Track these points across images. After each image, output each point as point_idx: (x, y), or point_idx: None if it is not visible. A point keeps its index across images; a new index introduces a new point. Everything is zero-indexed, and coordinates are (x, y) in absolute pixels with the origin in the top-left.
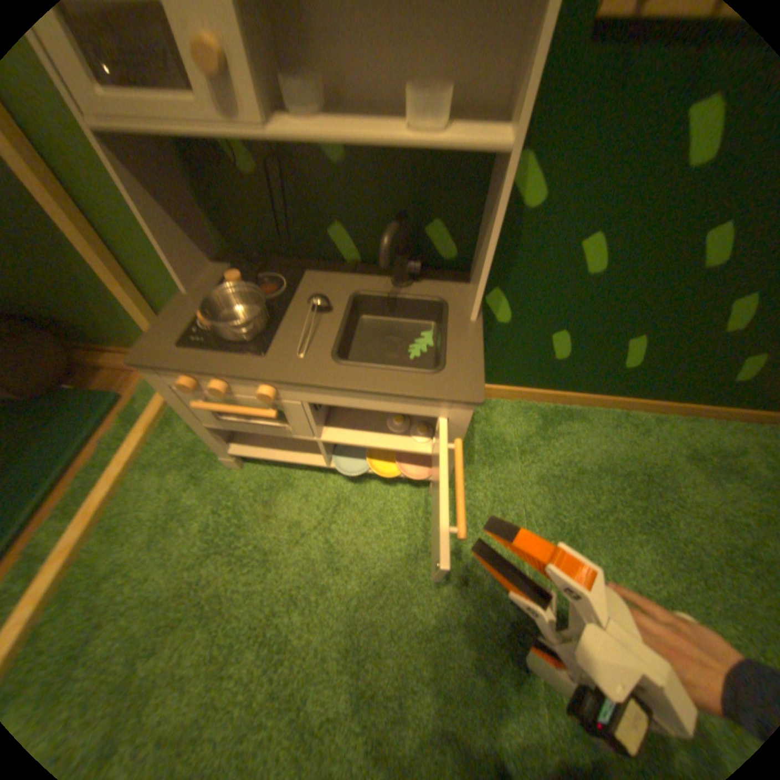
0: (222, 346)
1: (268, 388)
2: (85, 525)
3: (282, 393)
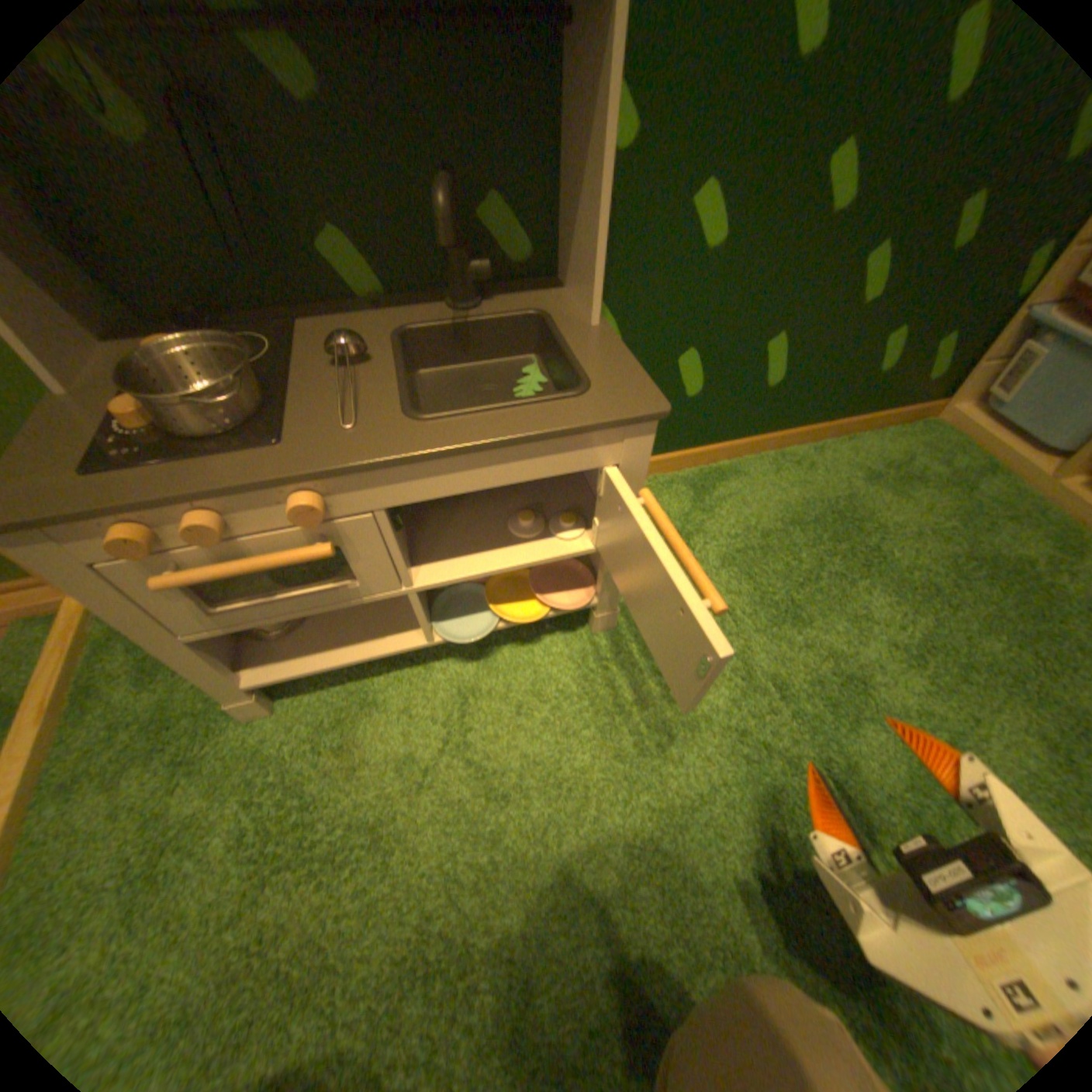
0: (183, 443)
1: (305, 492)
2: None
3: (335, 493)
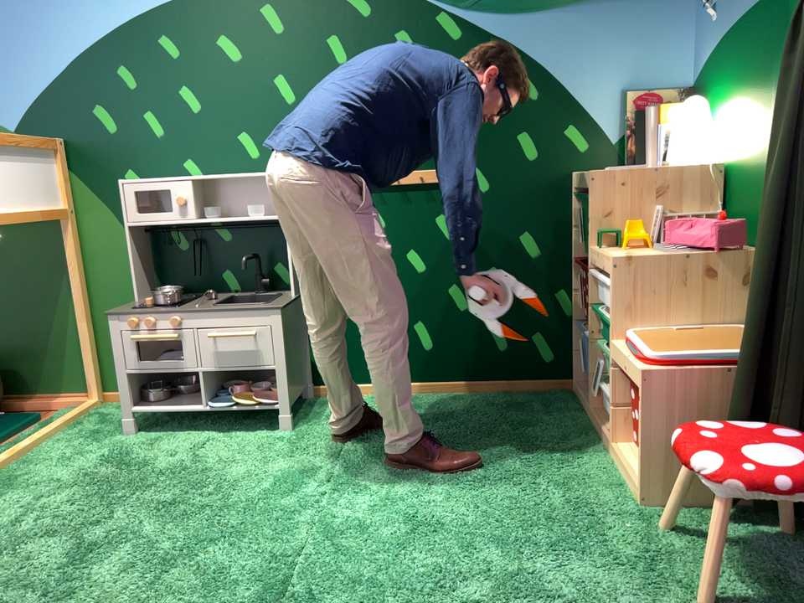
0: (155, 305)
1: (175, 317)
2: (9, 454)
3: (182, 318)
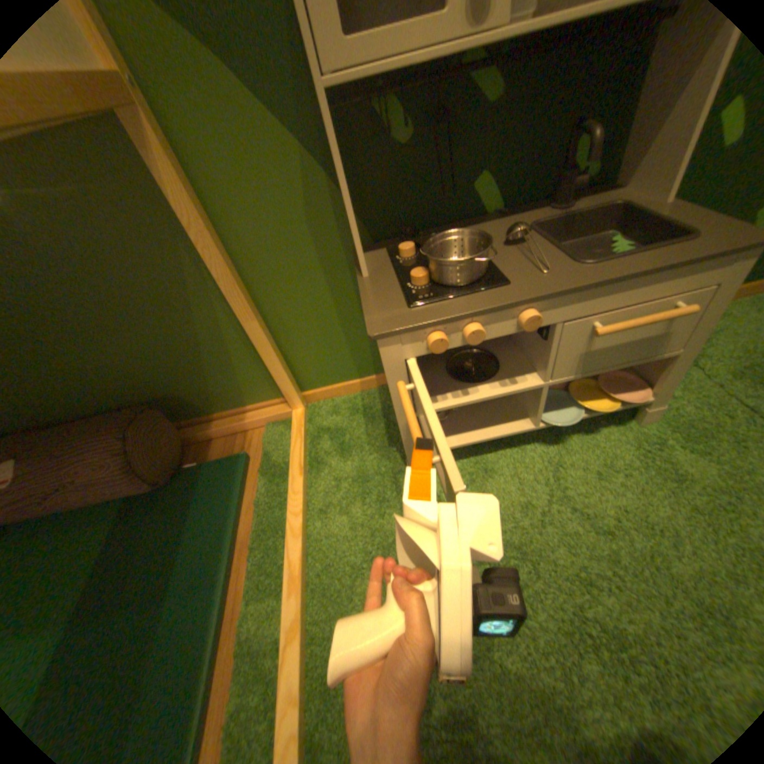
0: (460, 289)
1: (532, 311)
2: (297, 591)
3: (548, 311)
